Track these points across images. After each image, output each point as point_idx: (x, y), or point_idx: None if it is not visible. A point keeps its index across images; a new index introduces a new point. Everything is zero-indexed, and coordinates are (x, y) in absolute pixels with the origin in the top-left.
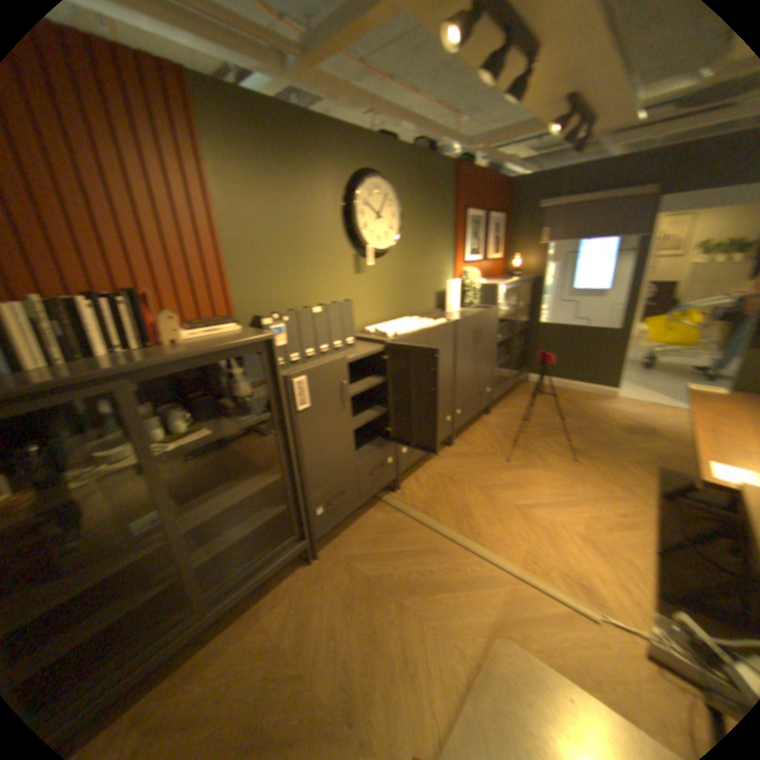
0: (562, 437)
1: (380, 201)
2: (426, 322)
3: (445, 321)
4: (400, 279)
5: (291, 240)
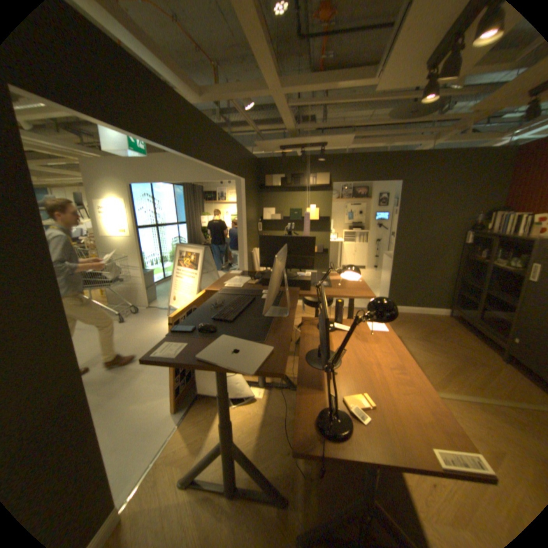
0: None
1: None
2: None
3: None
4: None
5: None
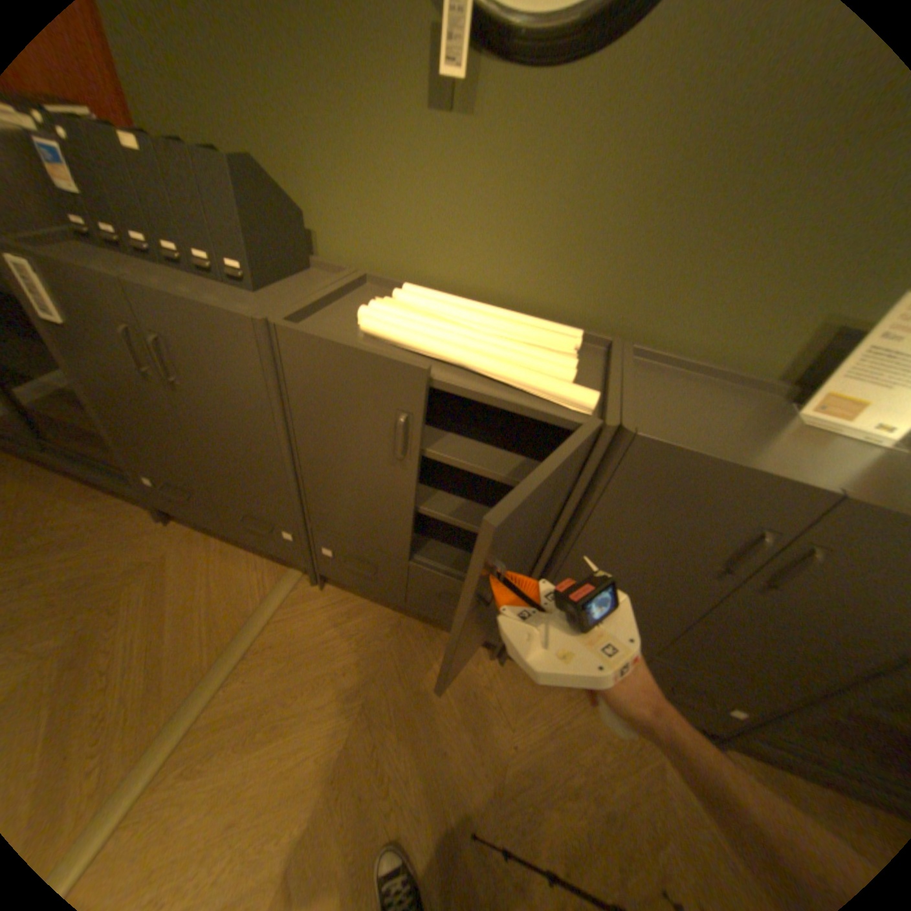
0: None
1: None
2: (538, 359)
3: (588, 400)
4: (630, 185)
5: None
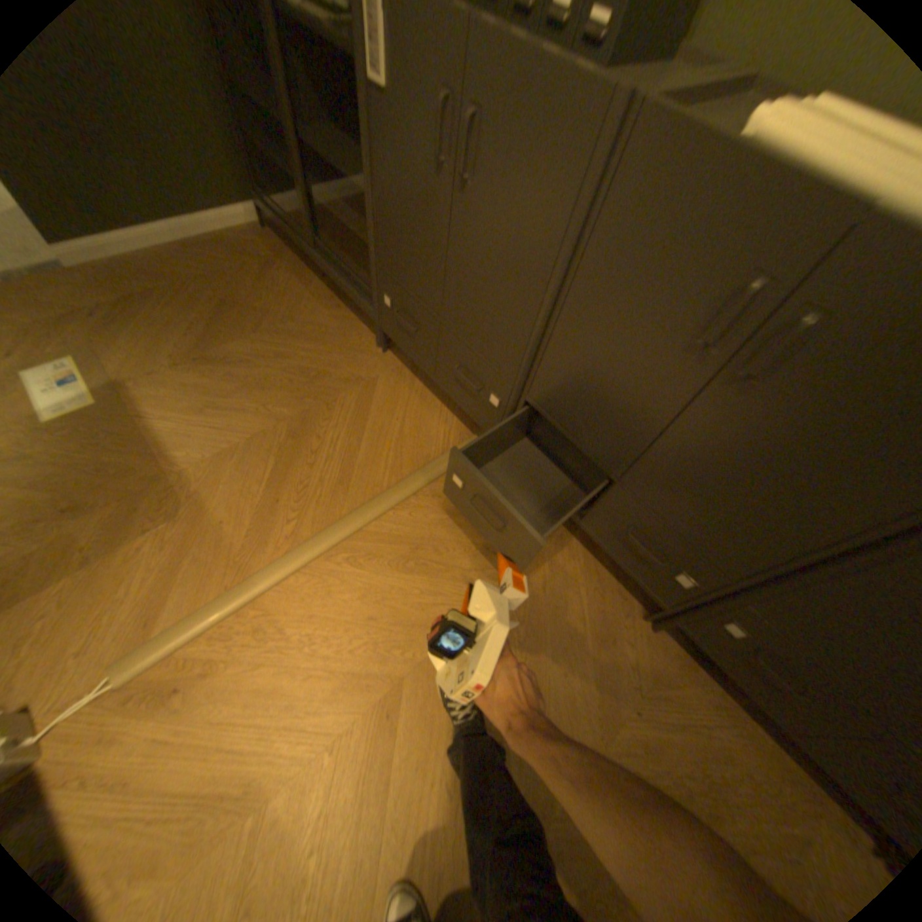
0: None
1: None
2: None
3: None
4: None
5: None
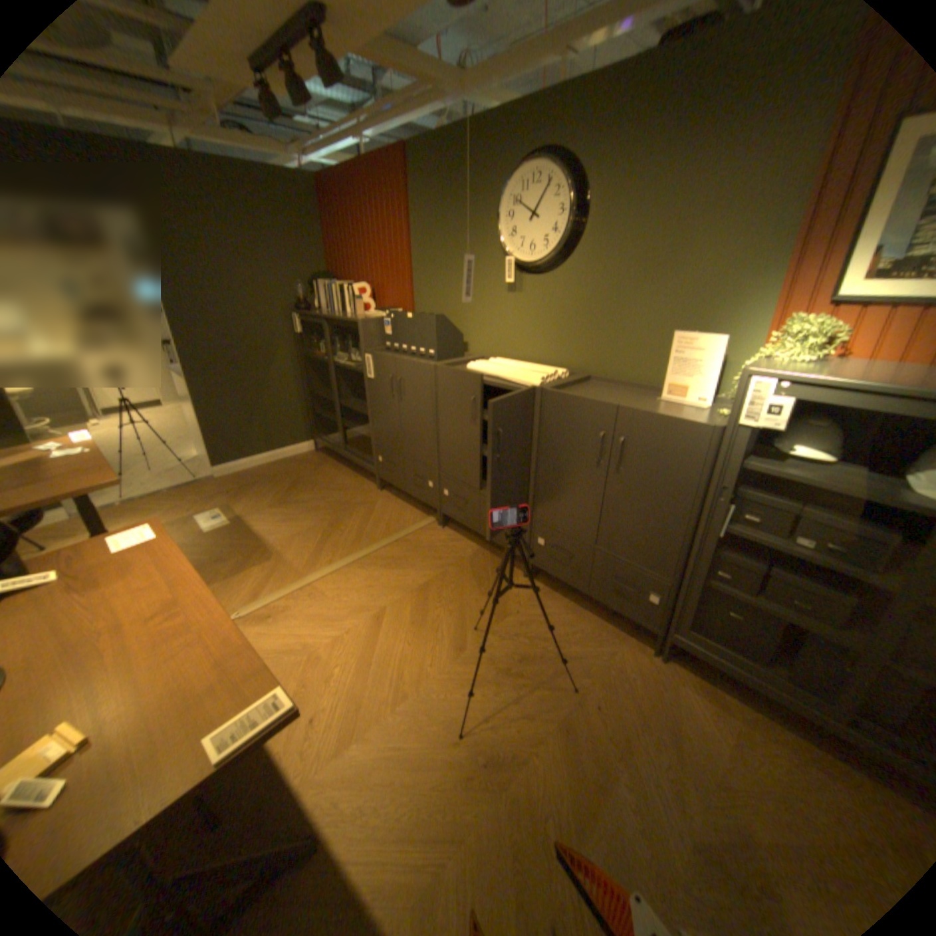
0: (569, 773)
1: (540, 192)
2: (530, 374)
3: (538, 383)
4: (579, 308)
5: (451, 253)
